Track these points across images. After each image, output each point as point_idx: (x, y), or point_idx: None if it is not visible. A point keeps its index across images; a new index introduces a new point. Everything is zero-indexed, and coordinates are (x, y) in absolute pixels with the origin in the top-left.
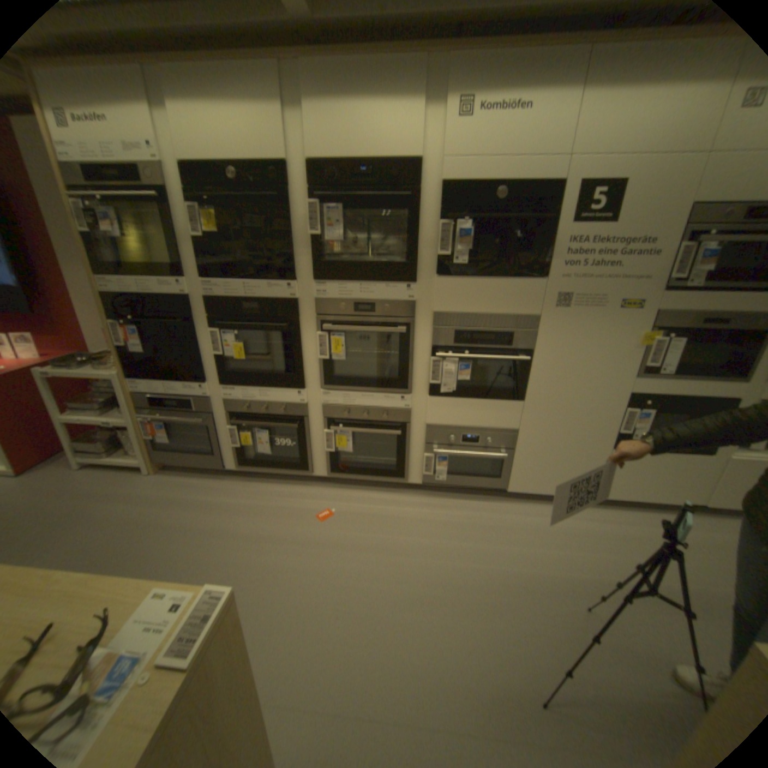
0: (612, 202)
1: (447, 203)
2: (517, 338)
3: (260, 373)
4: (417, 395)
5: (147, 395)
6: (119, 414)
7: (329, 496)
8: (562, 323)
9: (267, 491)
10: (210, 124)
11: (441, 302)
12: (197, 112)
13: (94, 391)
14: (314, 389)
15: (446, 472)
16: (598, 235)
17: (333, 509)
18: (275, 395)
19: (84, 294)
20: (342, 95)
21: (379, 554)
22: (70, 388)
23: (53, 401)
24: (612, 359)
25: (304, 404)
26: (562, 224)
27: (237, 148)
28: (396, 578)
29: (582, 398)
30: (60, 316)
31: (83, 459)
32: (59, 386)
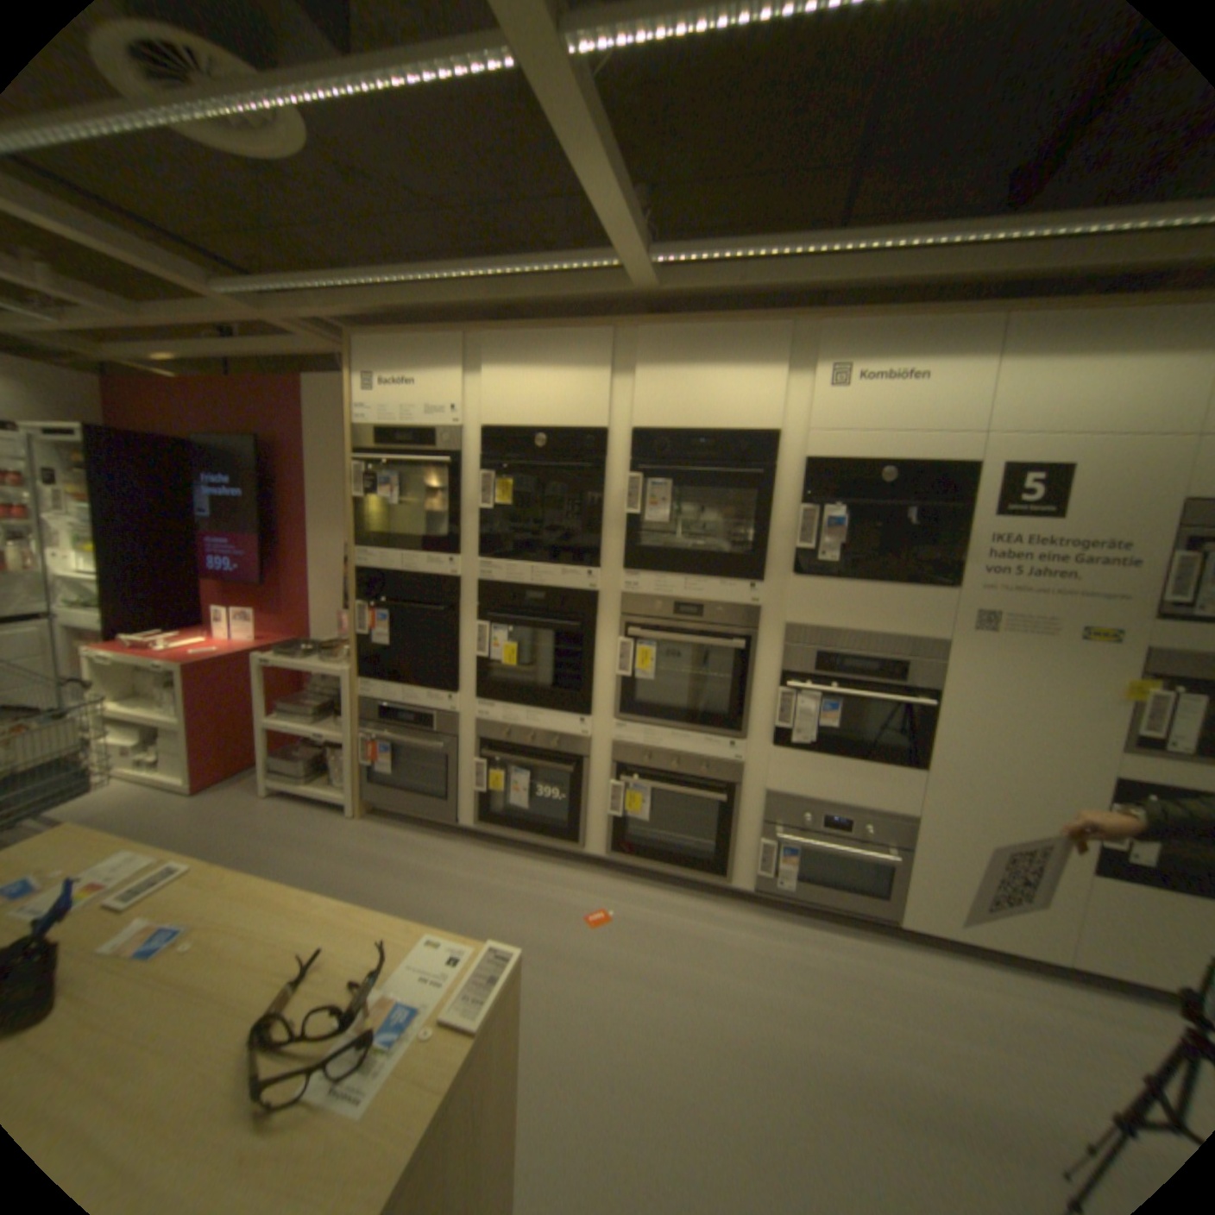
0: (1055, 492)
1: (813, 484)
2: (916, 672)
3: (533, 688)
4: (755, 744)
5: (380, 702)
6: (334, 726)
7: (605, 890)
8: (988, 655)
9: (513, 867)
10: (527, 390)
11: (799, 610)
12: (515, 378)
13: (311, 691)
14: (604, 719)
15: (797, 878)
16: (1038, 535)
17: (611, 912)
18: (548, 721)
19: (325, 566)
20: (686, 363)
21: (682, 1000)
22: (278, 684)
23: (255, 699)
24: (1078, 719)
25: (587, 738)
26: (980, 518)
27: (553, 414)
28: (709, 1045)
29: (1029, 777)
30: (290, 591)
31: (273, 783)
32: (268, 680)
